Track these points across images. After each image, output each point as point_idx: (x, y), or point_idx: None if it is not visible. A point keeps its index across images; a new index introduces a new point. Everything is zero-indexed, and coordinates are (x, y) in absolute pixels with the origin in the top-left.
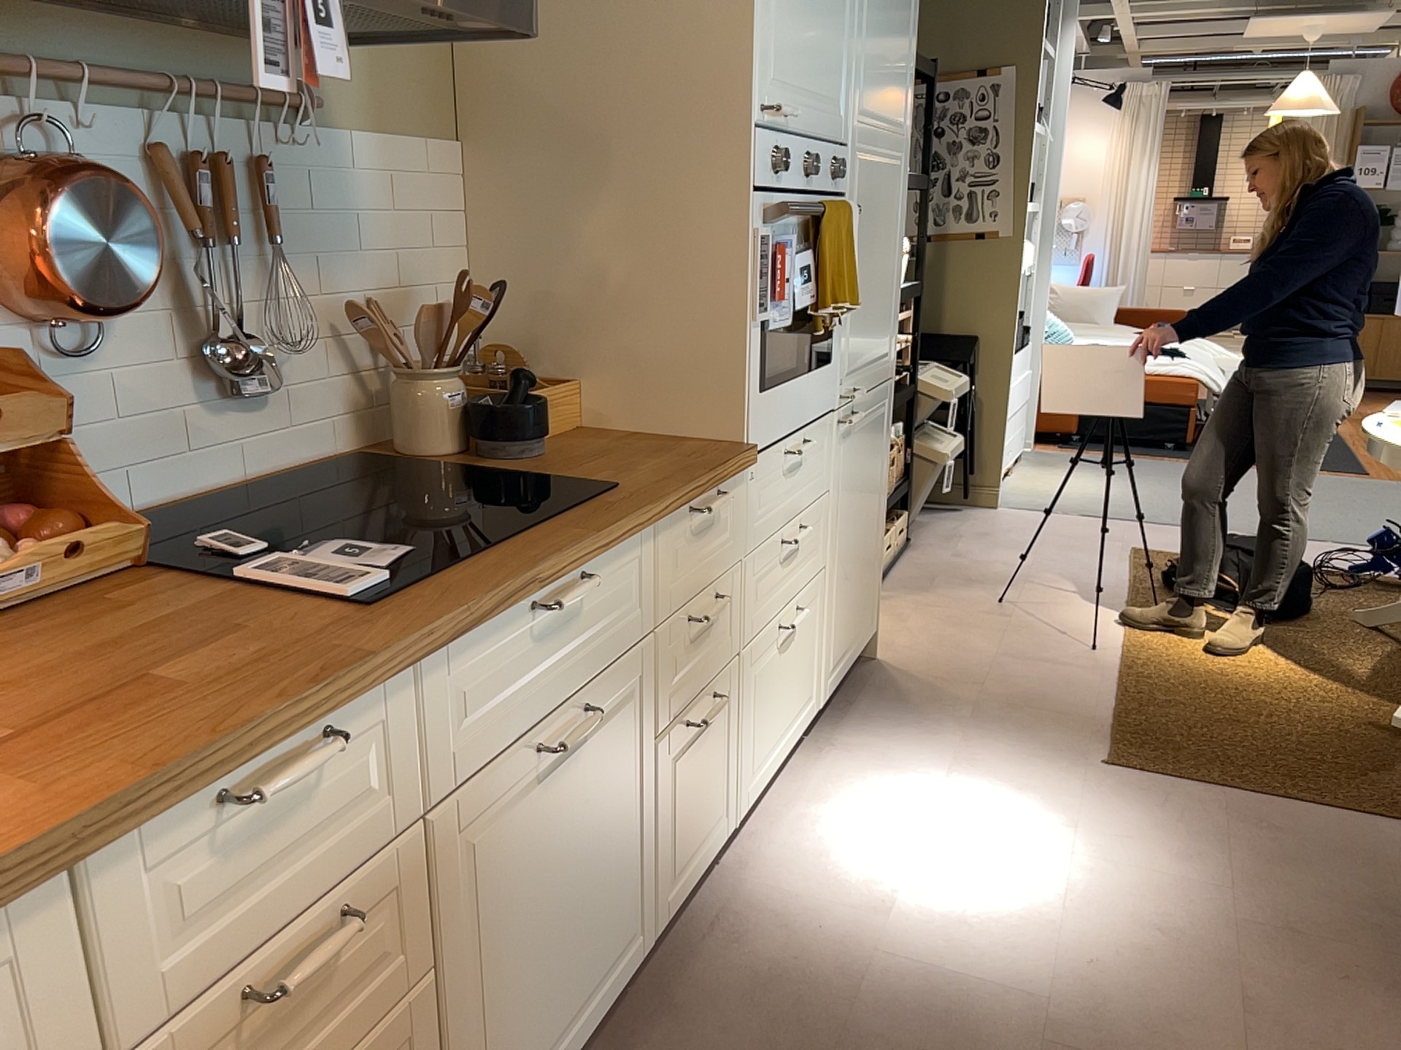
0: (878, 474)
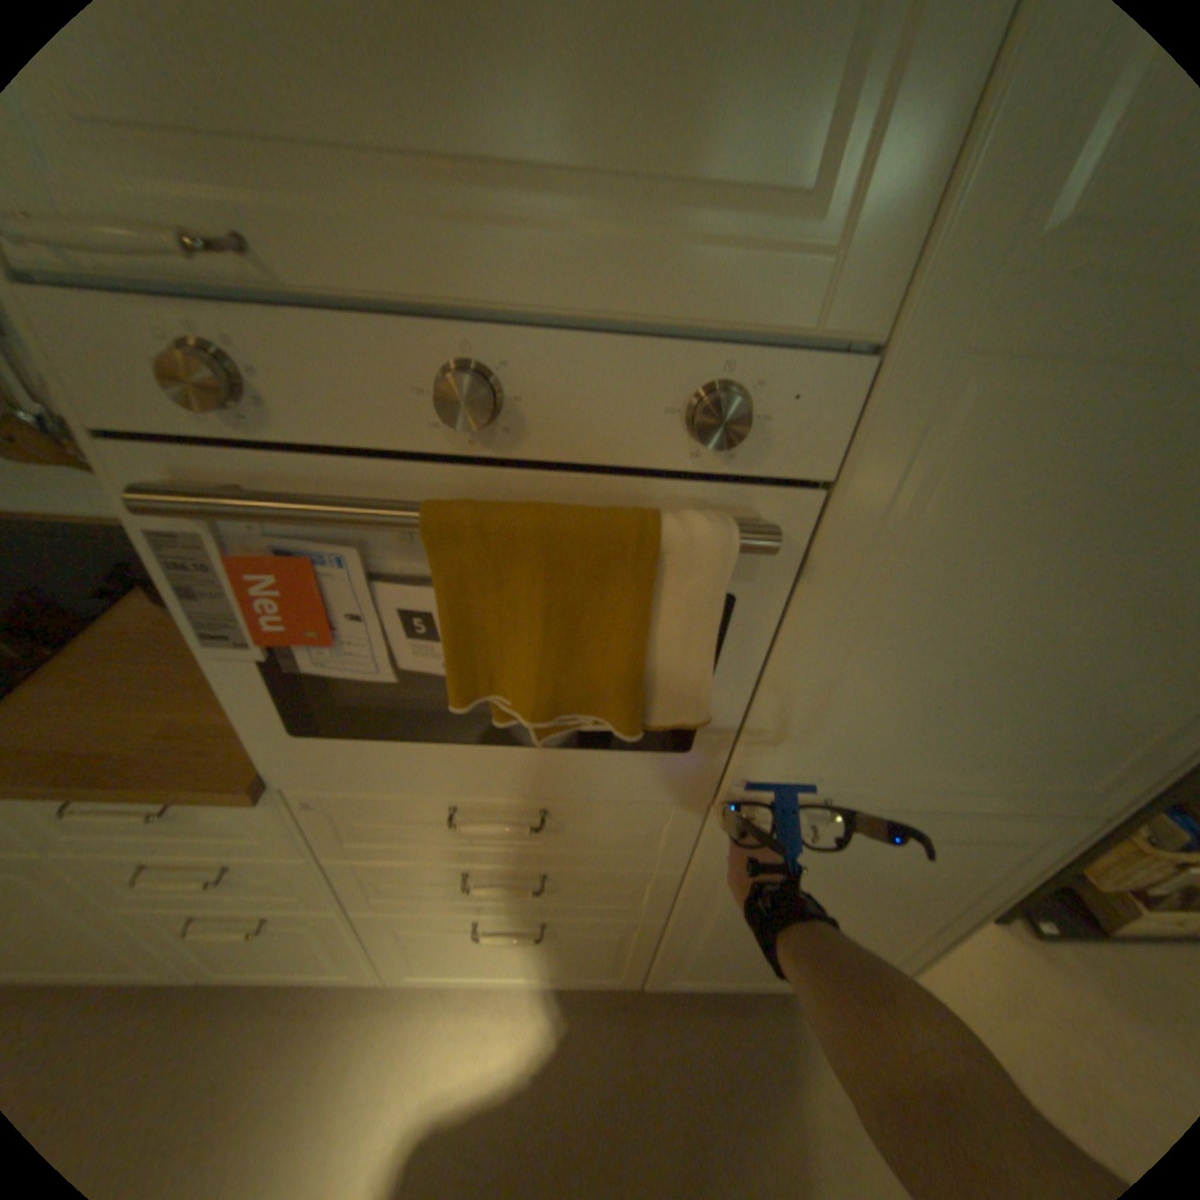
0: (948, 900)
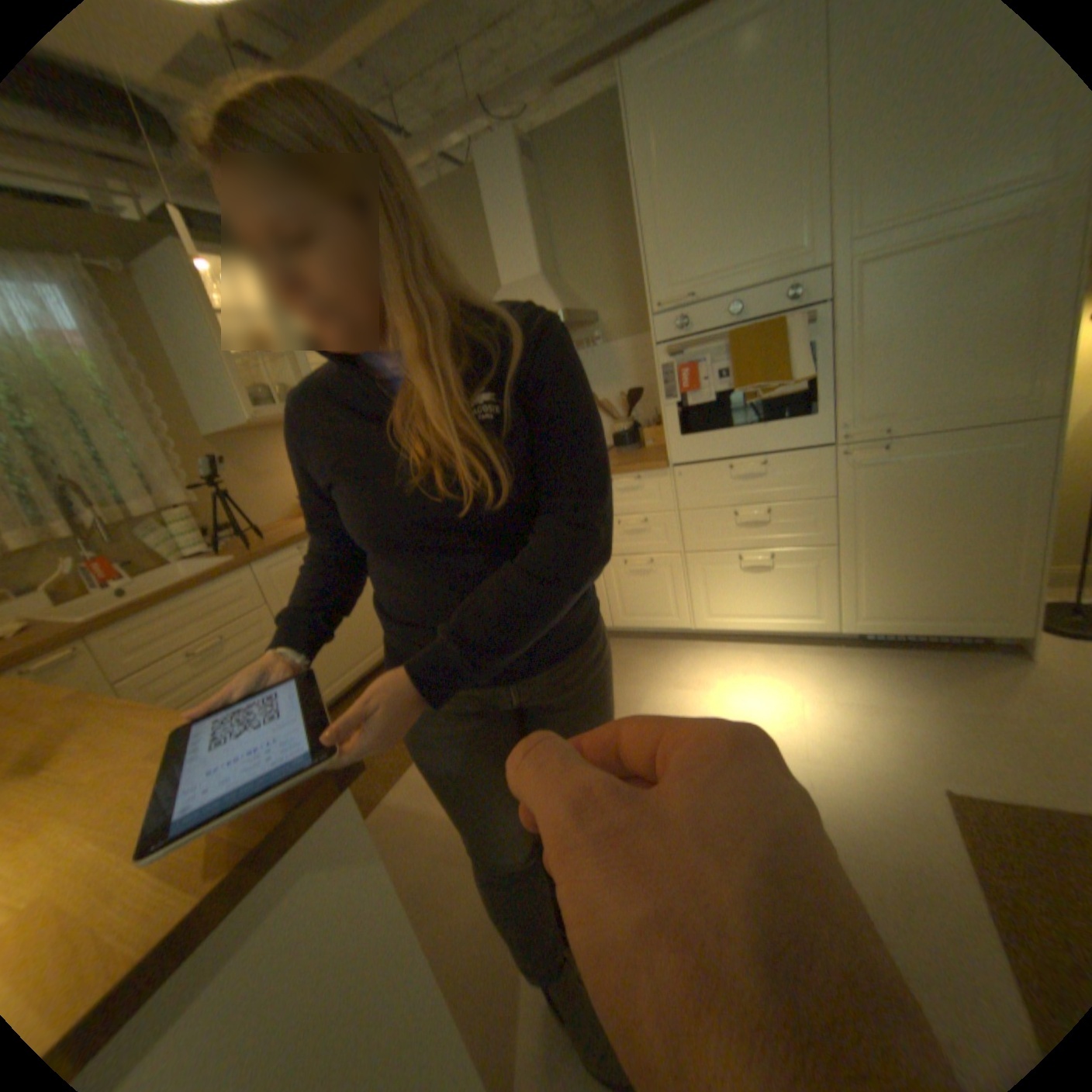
0: (1006, 501)
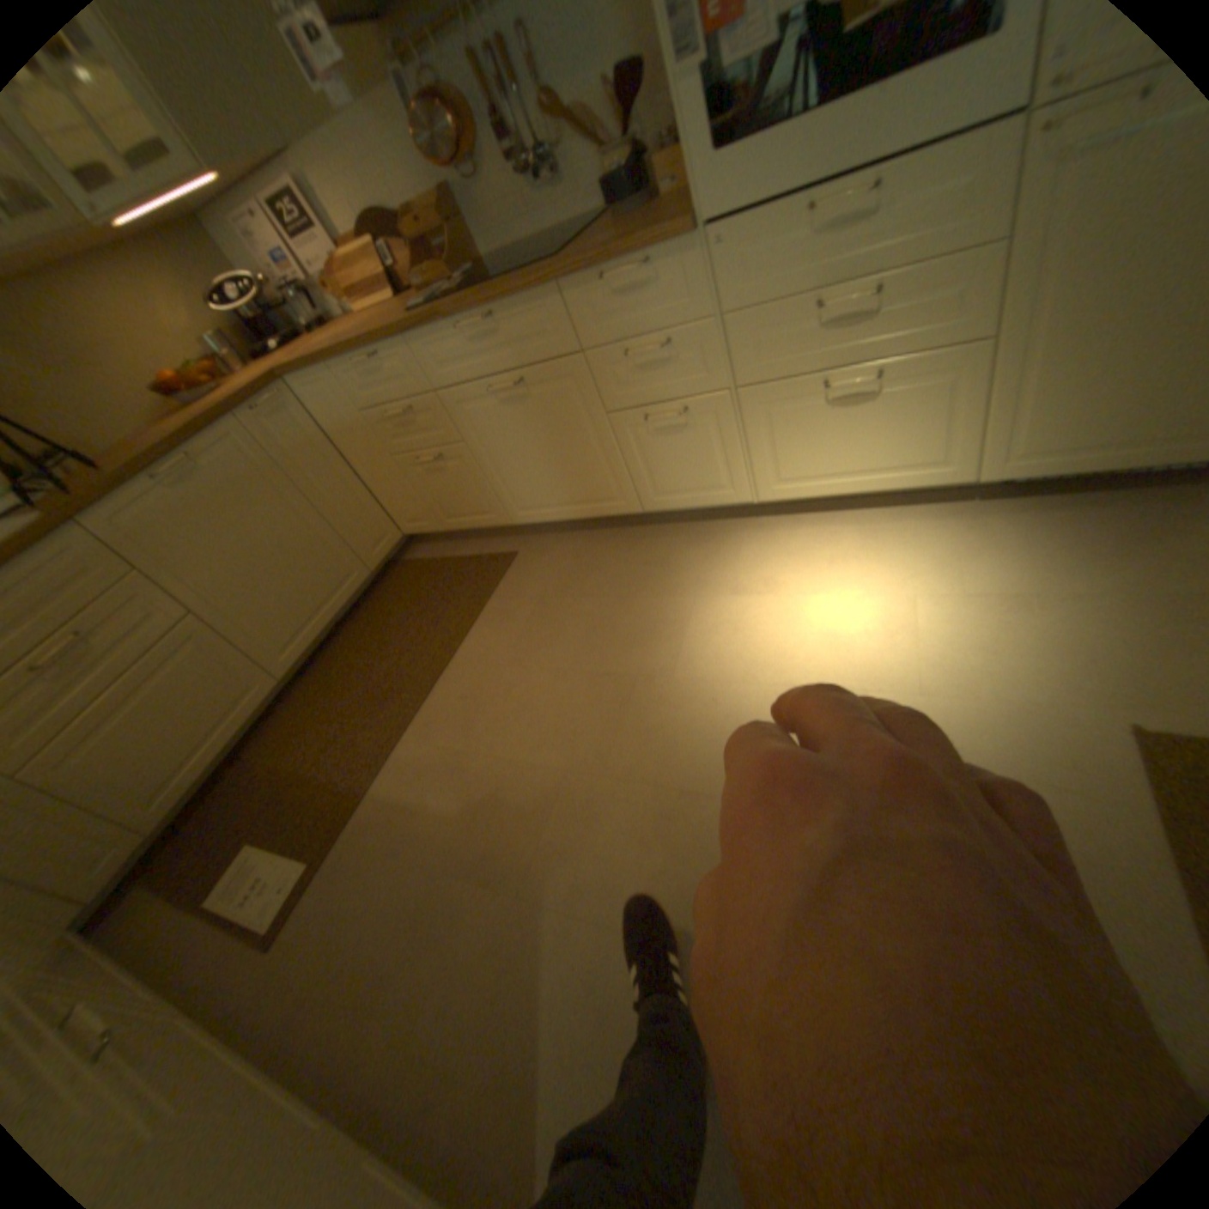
0: None
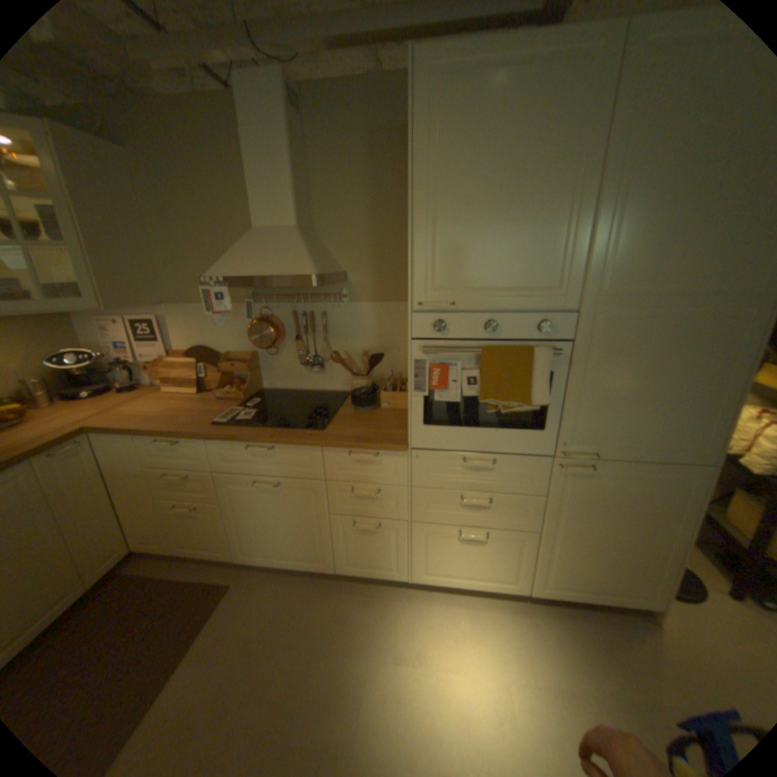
0: (667, 520)
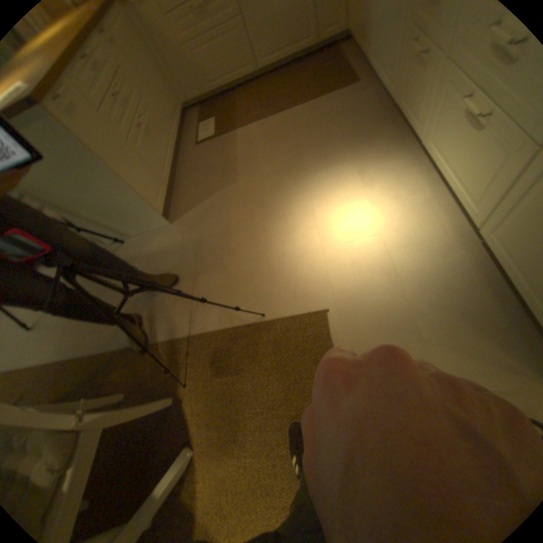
0: None
